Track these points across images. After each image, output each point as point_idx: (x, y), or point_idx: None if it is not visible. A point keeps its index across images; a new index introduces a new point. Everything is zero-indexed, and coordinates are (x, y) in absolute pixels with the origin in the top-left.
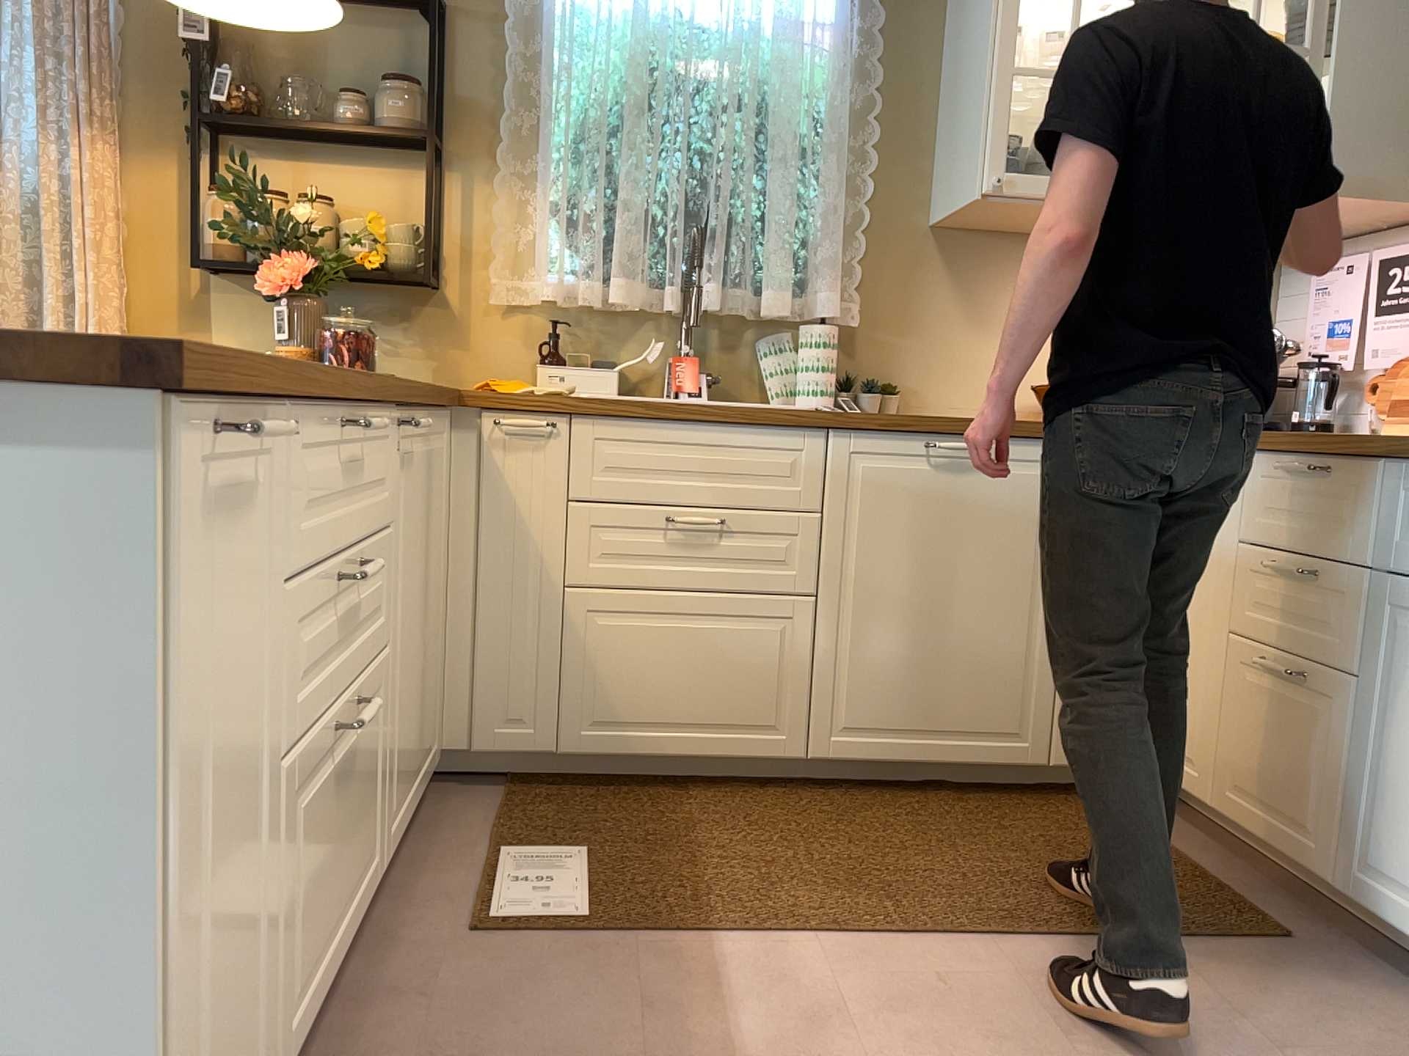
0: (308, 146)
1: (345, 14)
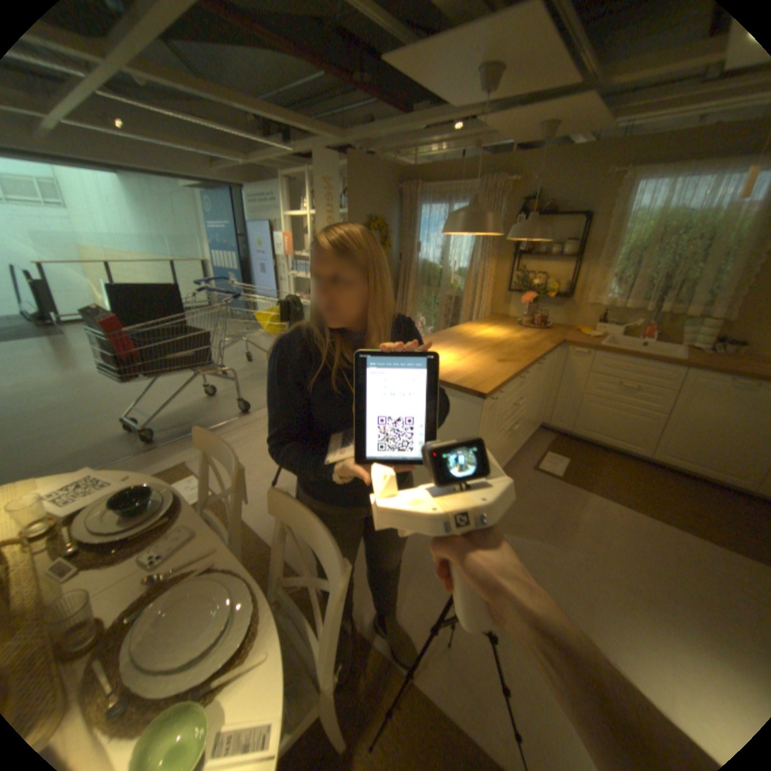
0: (541, 256)
1: (559, 217)
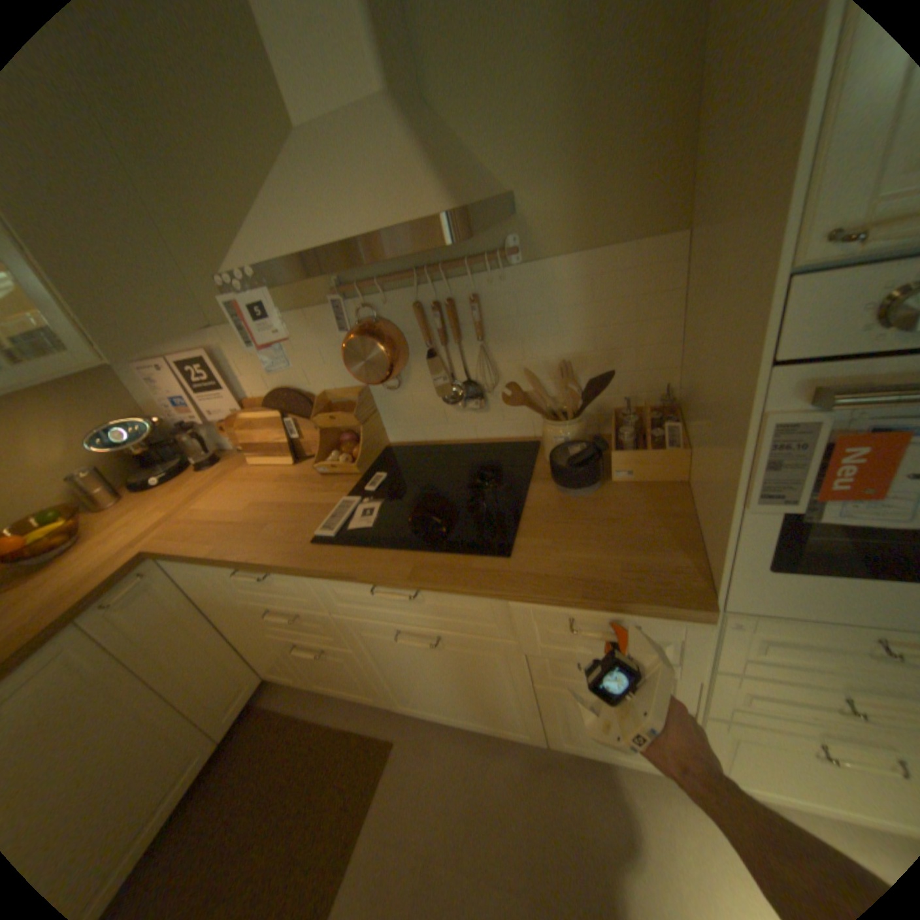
0: None
1: None
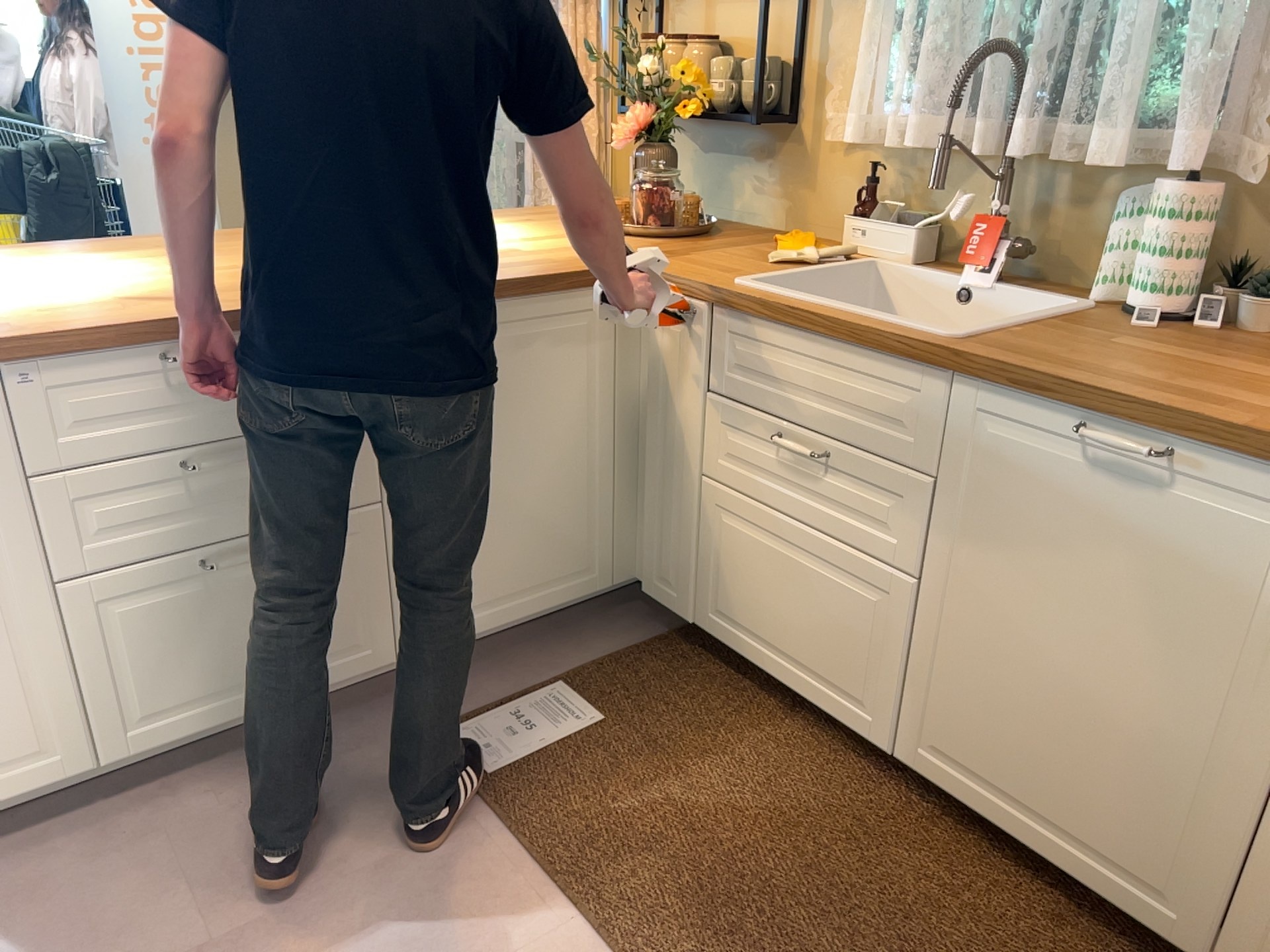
0: None
1: None
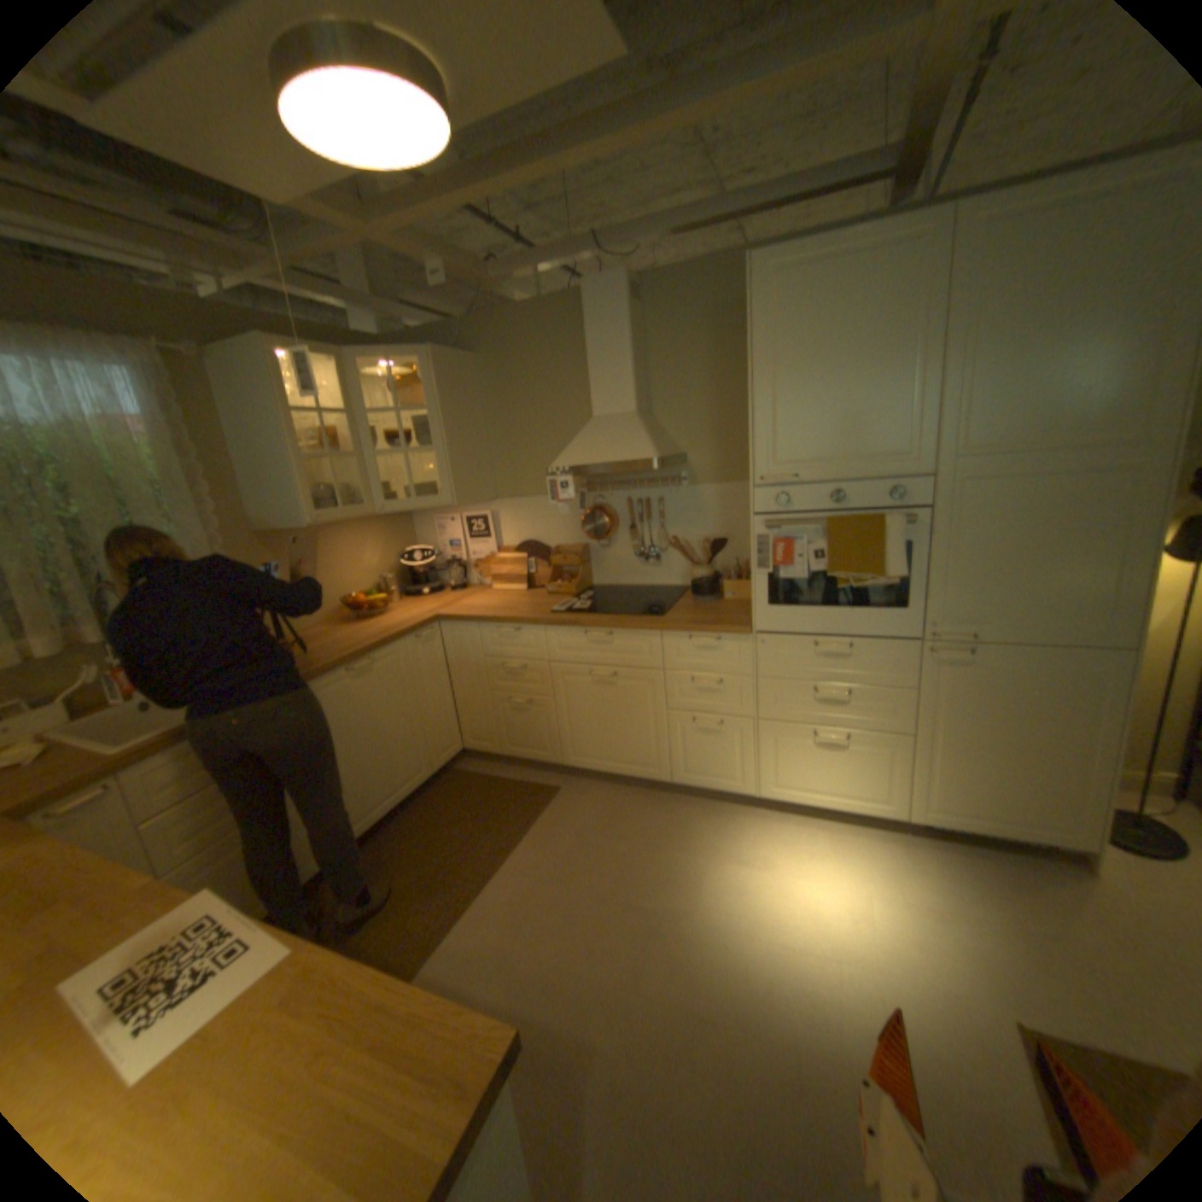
0: None
1: None
